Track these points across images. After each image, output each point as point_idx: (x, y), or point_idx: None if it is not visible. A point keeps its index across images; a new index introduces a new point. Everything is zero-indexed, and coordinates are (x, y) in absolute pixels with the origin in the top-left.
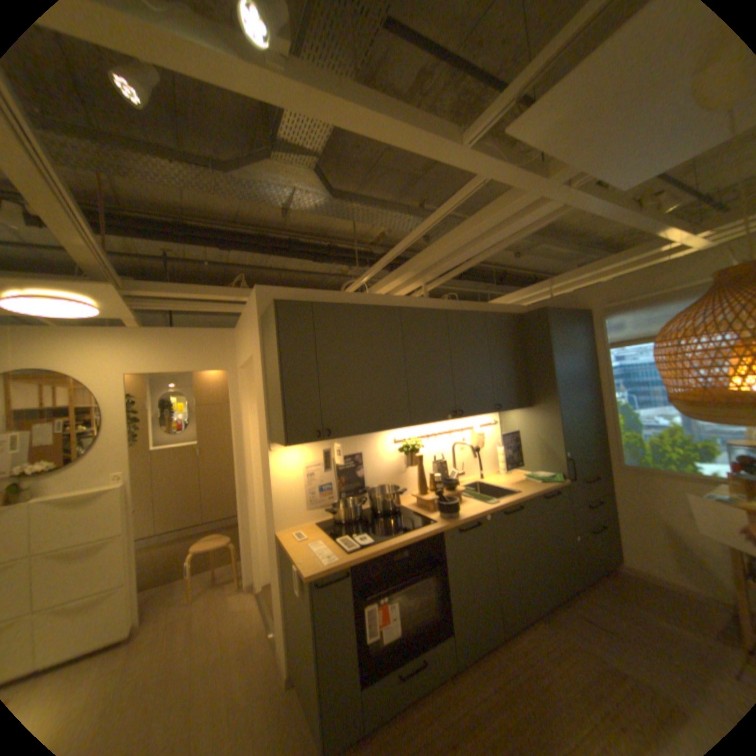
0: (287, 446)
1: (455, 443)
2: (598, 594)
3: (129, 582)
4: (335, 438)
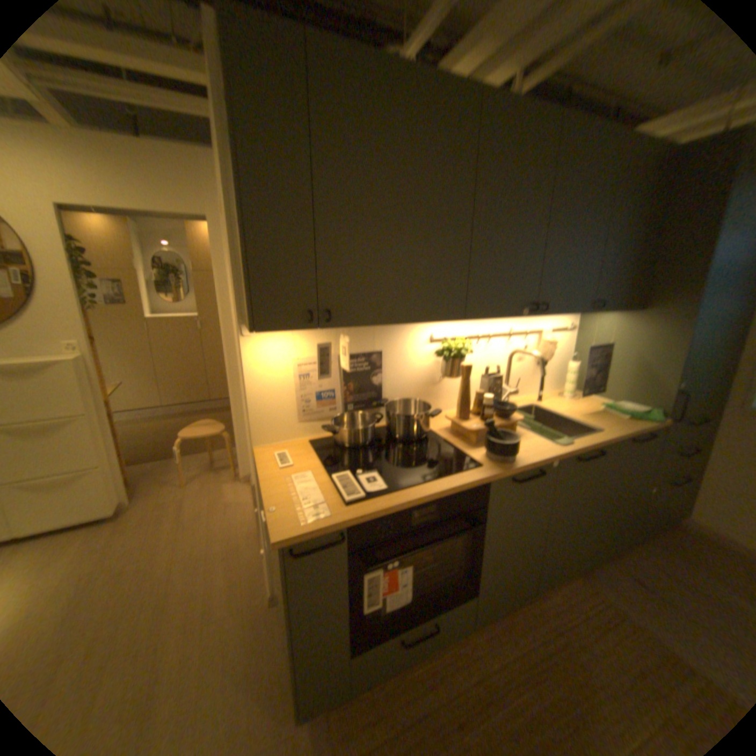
0: (255, 331)
1: (515, 351)
2: (653, 548)
3: (109, 462)
4: (339, 326)
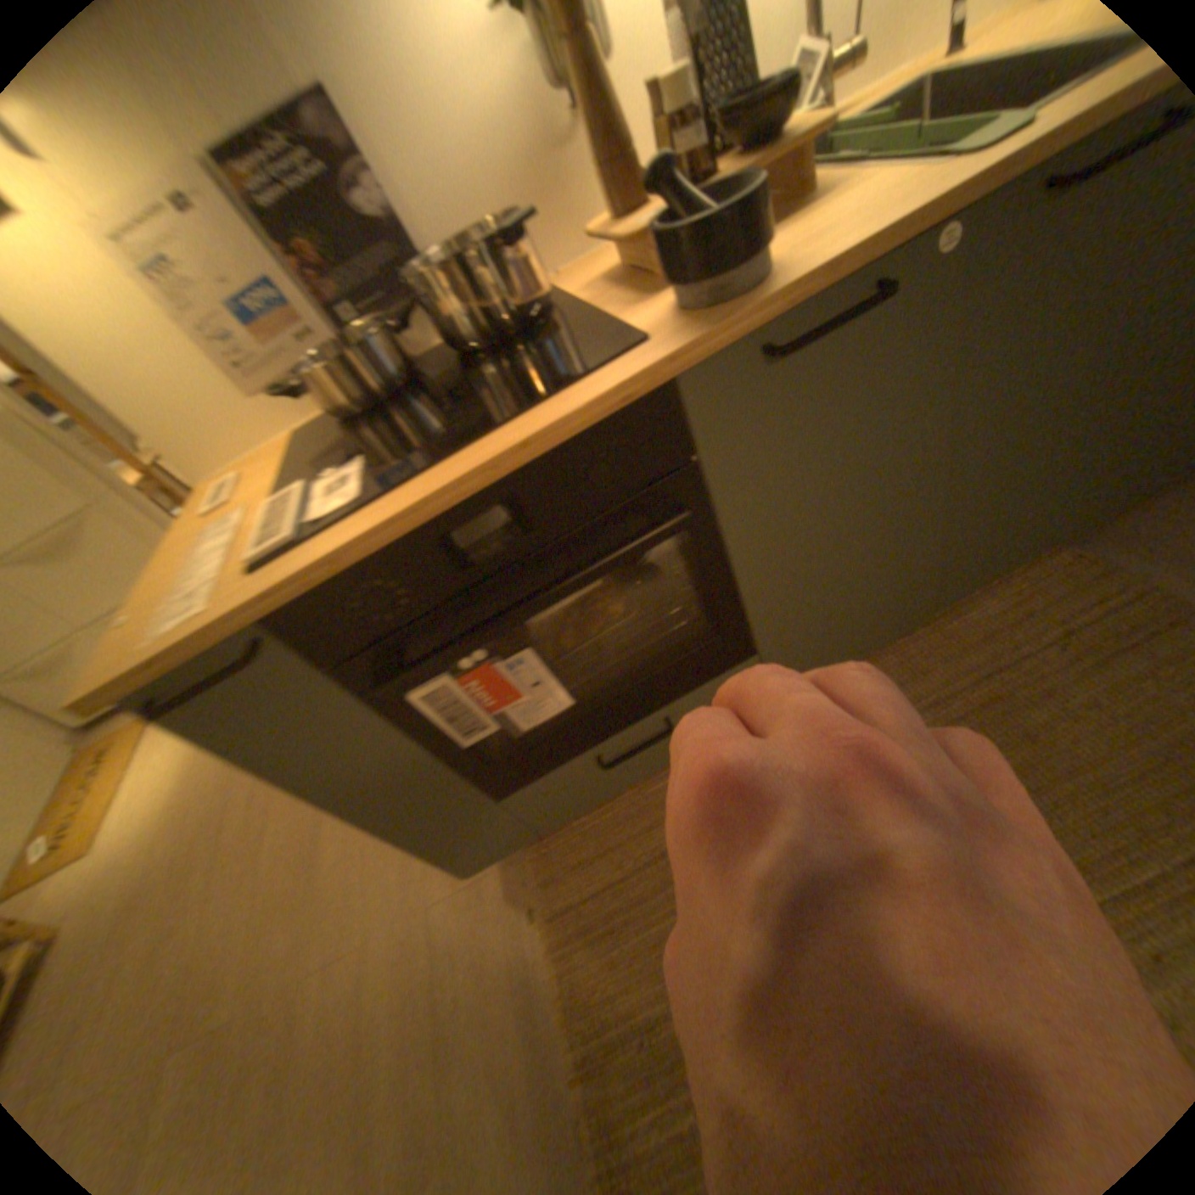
0: None
1: None
2: None
3: None
4: None
